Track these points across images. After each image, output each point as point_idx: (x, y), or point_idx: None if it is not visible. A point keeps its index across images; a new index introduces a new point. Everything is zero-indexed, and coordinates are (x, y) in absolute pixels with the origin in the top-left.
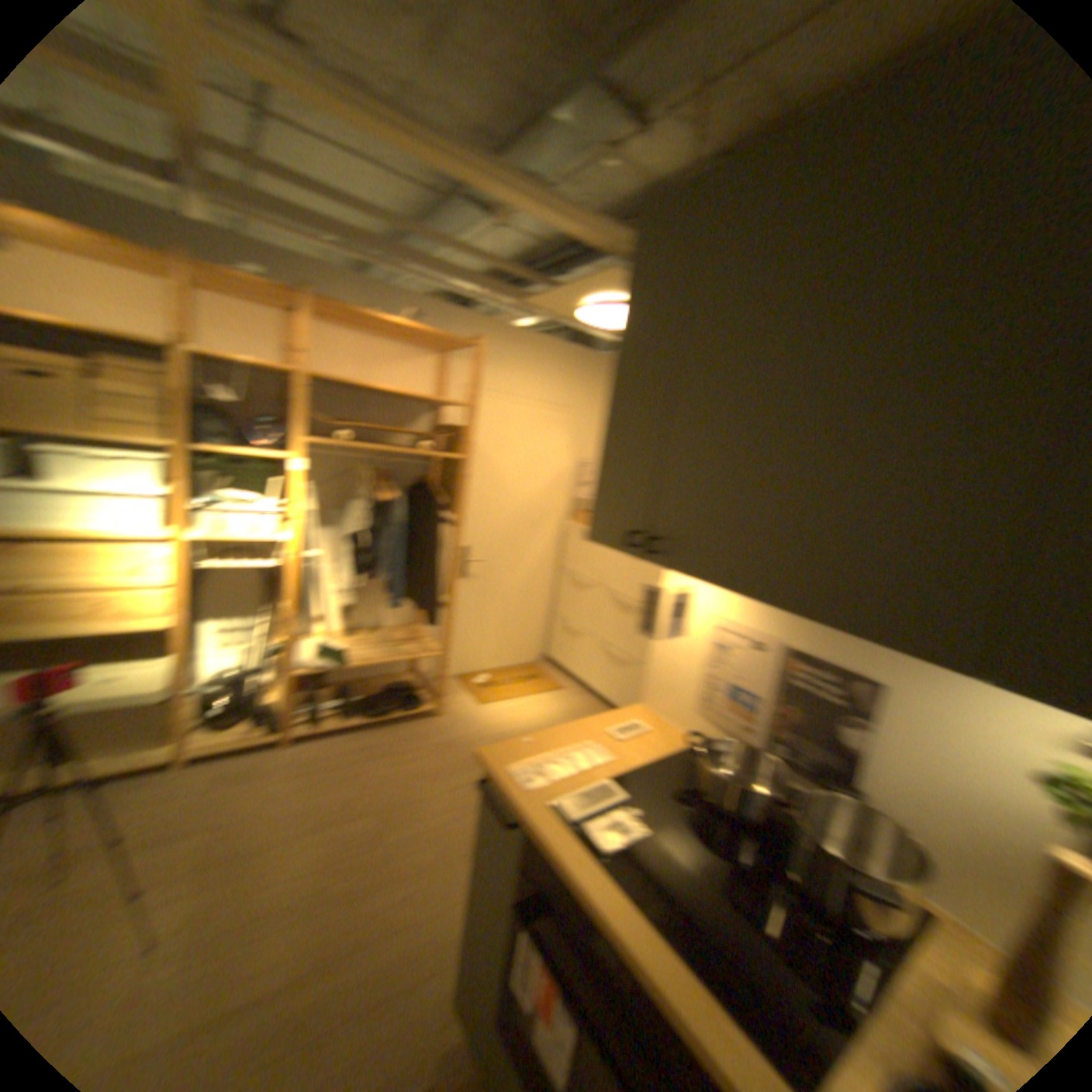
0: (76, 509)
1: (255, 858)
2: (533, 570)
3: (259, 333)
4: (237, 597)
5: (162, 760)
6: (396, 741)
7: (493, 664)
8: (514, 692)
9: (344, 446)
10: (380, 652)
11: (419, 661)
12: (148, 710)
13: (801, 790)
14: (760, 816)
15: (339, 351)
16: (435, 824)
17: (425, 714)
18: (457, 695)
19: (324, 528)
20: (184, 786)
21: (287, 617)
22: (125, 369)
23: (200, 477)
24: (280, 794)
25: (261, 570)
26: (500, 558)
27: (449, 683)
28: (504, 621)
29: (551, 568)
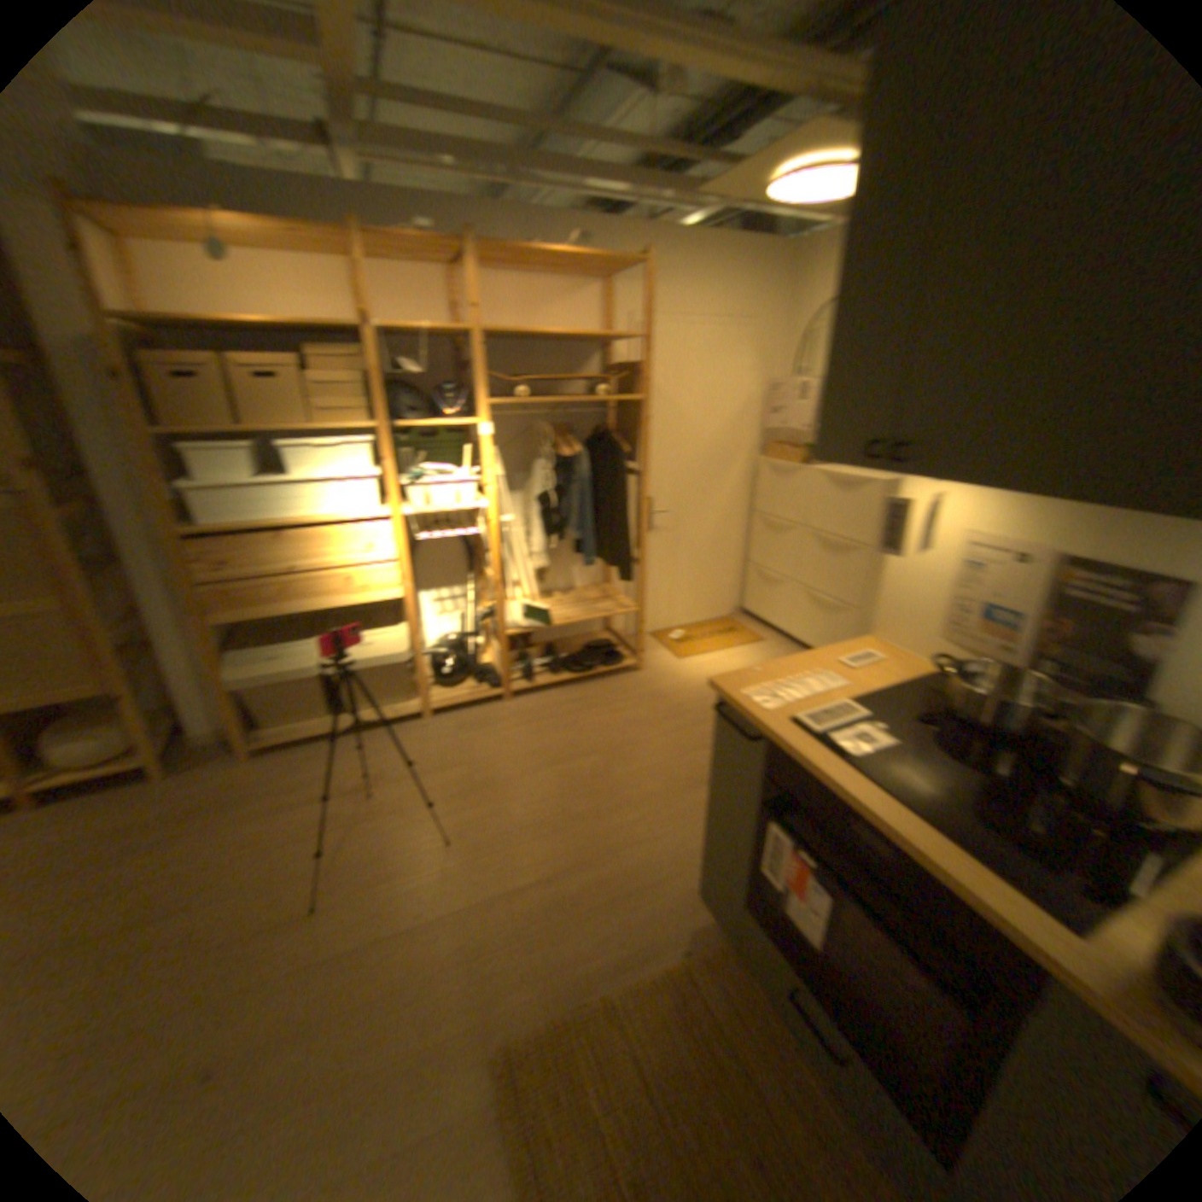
0: (318, 495)
1: (507, 783)
2: (724, 516)
3: (427, 293)
4: (446, 566)
5: (415, 708)
6: (605, 692)
7: (687, 619)
8: (713, 645)
9: (523, 402)
10: (579, 610)
11: (613, 619)
12: (400, 666)
13: (1075, 704)
14: (1024, 729)
15: (503, 297)
16: (655, 761)
17: (628, 668)
18: (655, 650)
19: (512, 492)
20: (436, 728)
21: (496, 580)
22: (330, 355)
23: (403, 453)
24: (514, 735)
25: (462, 539)
26: (687, 507)
27: (646, 639)
28: (695, 573)
29: (744, 512)
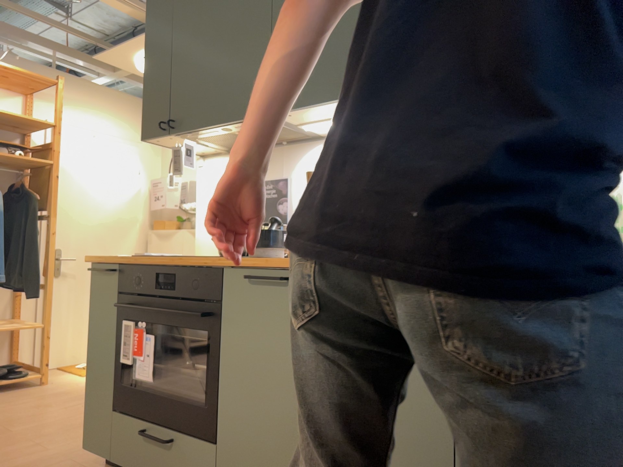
0: None
1: None
2: None
3: None
4: None
5: None
6: (8, 397)
7: None
8: None
9: None
10: None
11: (21, 353)
12: None
13: None
14: None
15: None
16: (53, 419)
17: (33, 384)
18: (62, 374)
19: None
20: None
21: None
22: None
23: None
24: None
25: None
26: None
27: (53, 370)
28: None
29: None
